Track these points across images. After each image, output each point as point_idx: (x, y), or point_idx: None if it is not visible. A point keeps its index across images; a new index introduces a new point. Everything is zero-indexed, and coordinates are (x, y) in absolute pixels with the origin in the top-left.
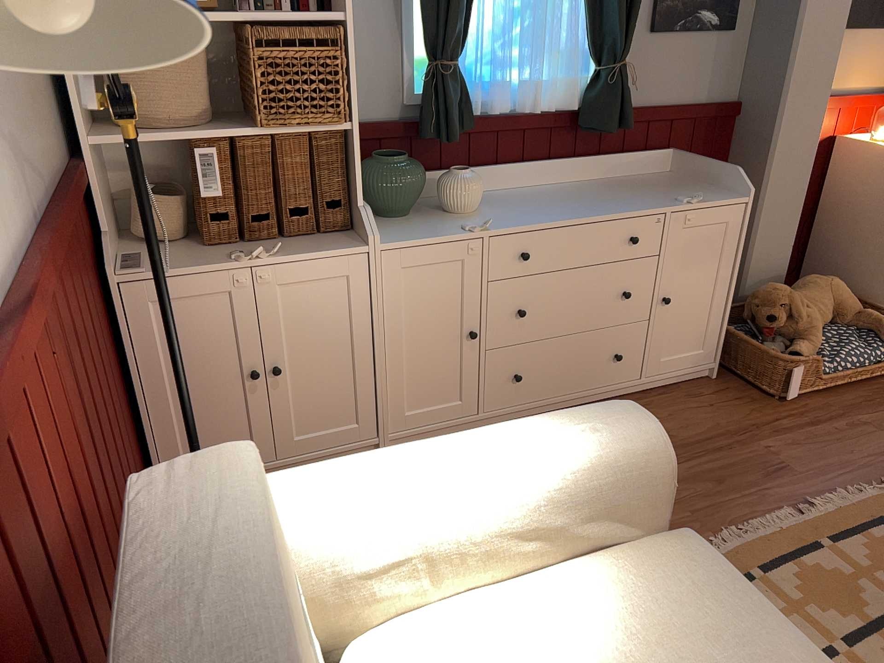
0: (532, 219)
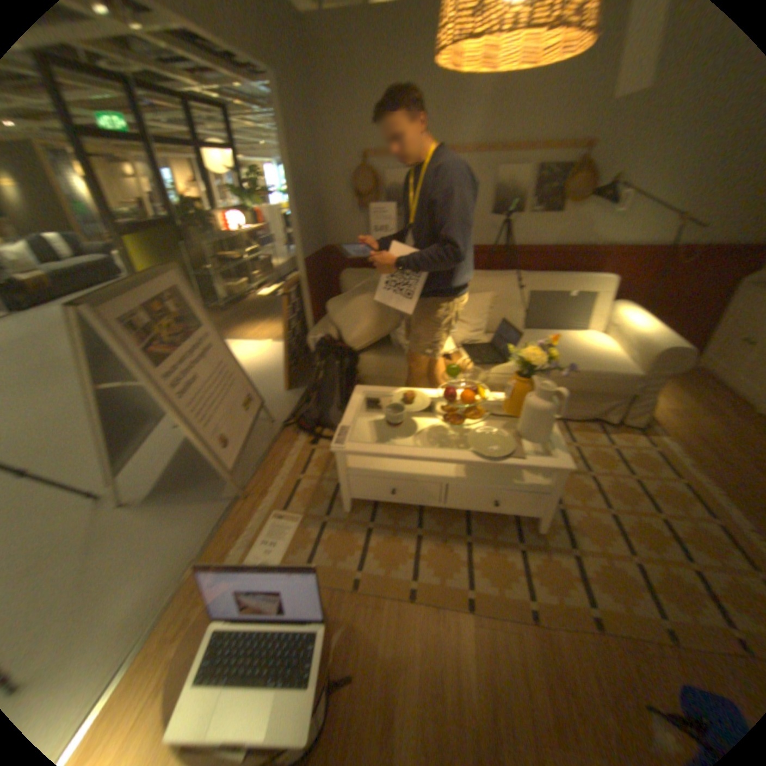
0: None
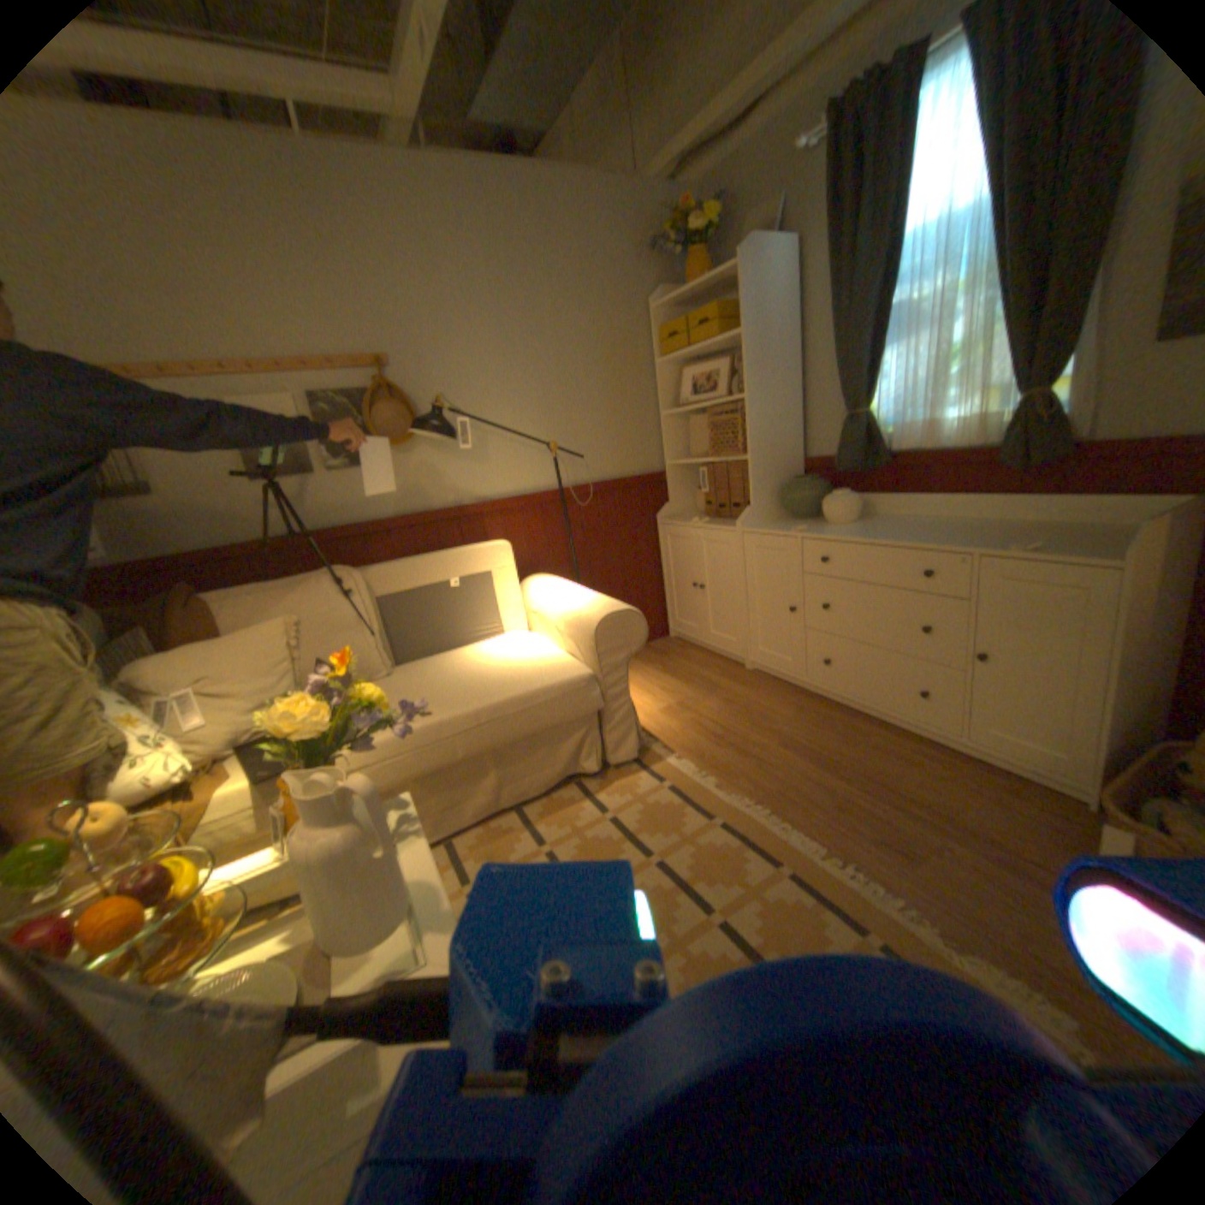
0: (848, 533)
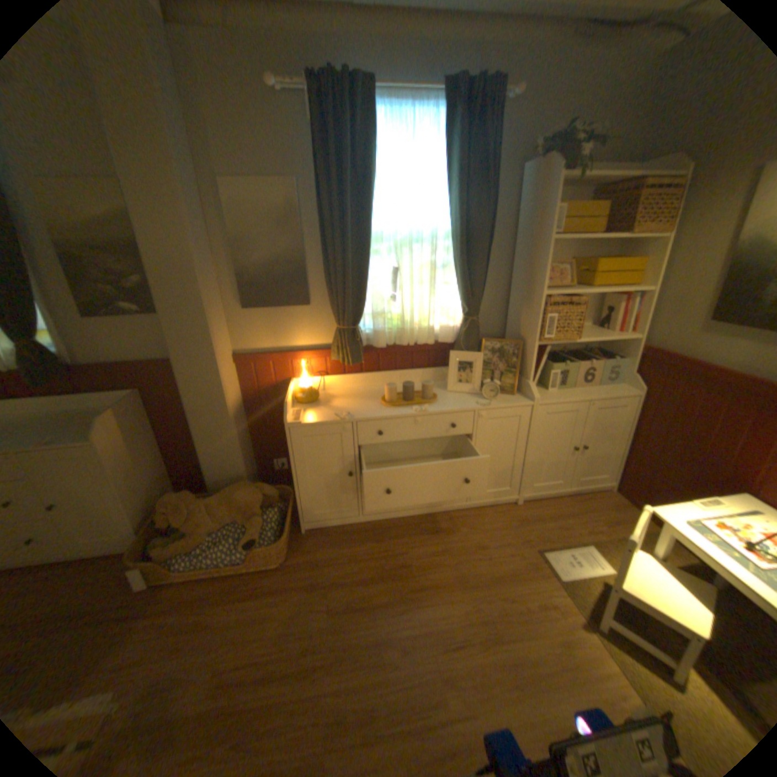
0: None
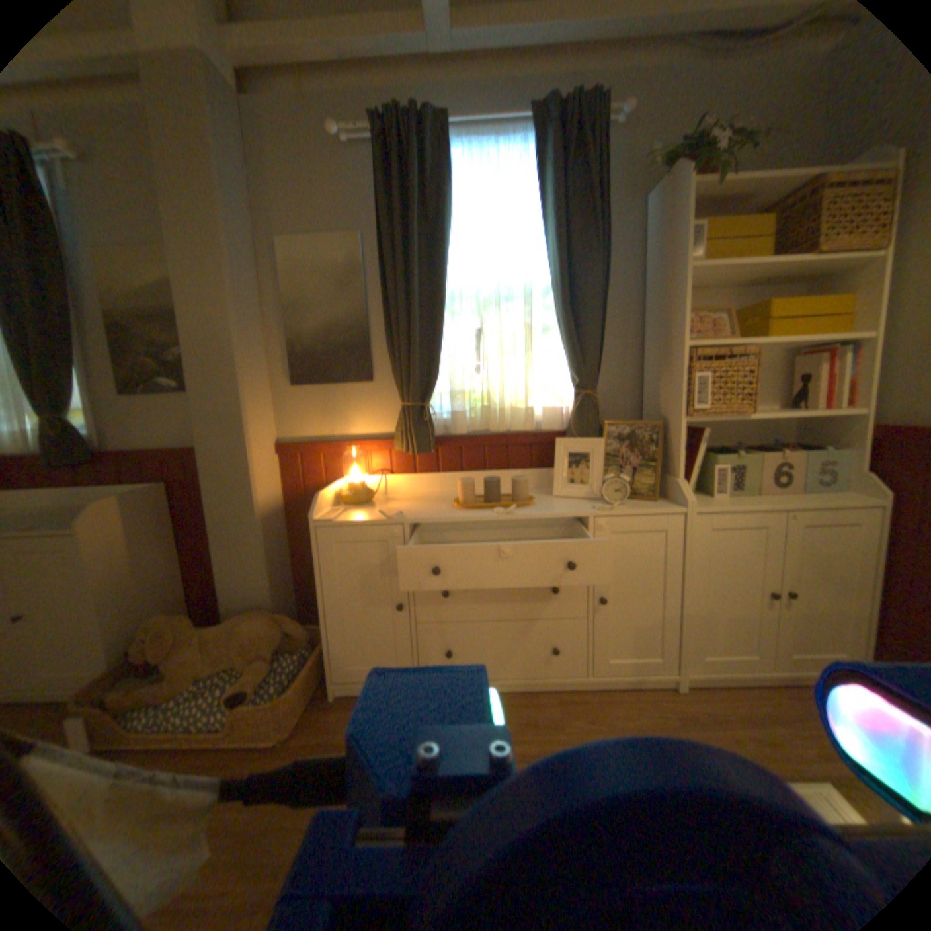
0: None
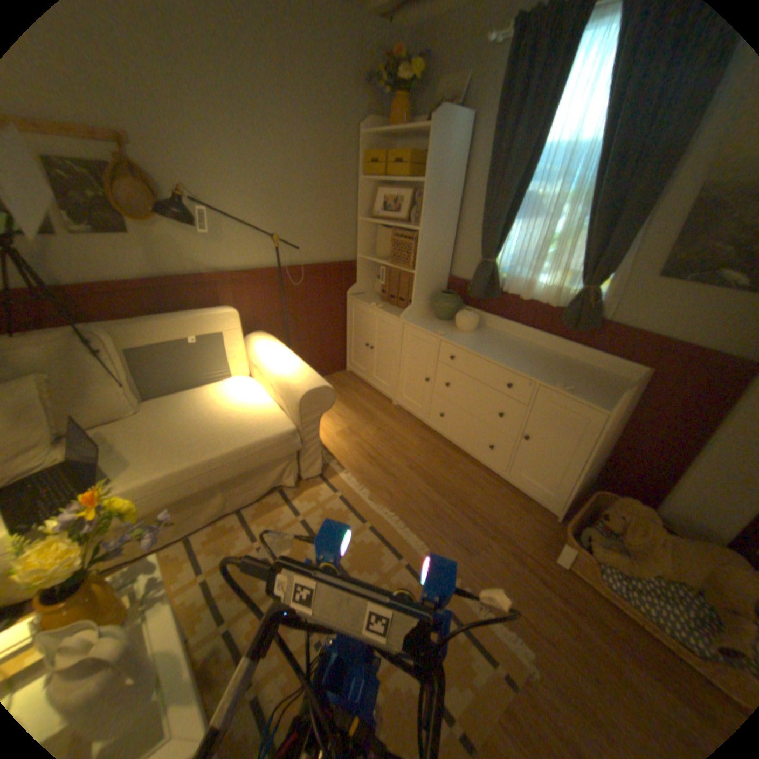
0: (468, 344)
